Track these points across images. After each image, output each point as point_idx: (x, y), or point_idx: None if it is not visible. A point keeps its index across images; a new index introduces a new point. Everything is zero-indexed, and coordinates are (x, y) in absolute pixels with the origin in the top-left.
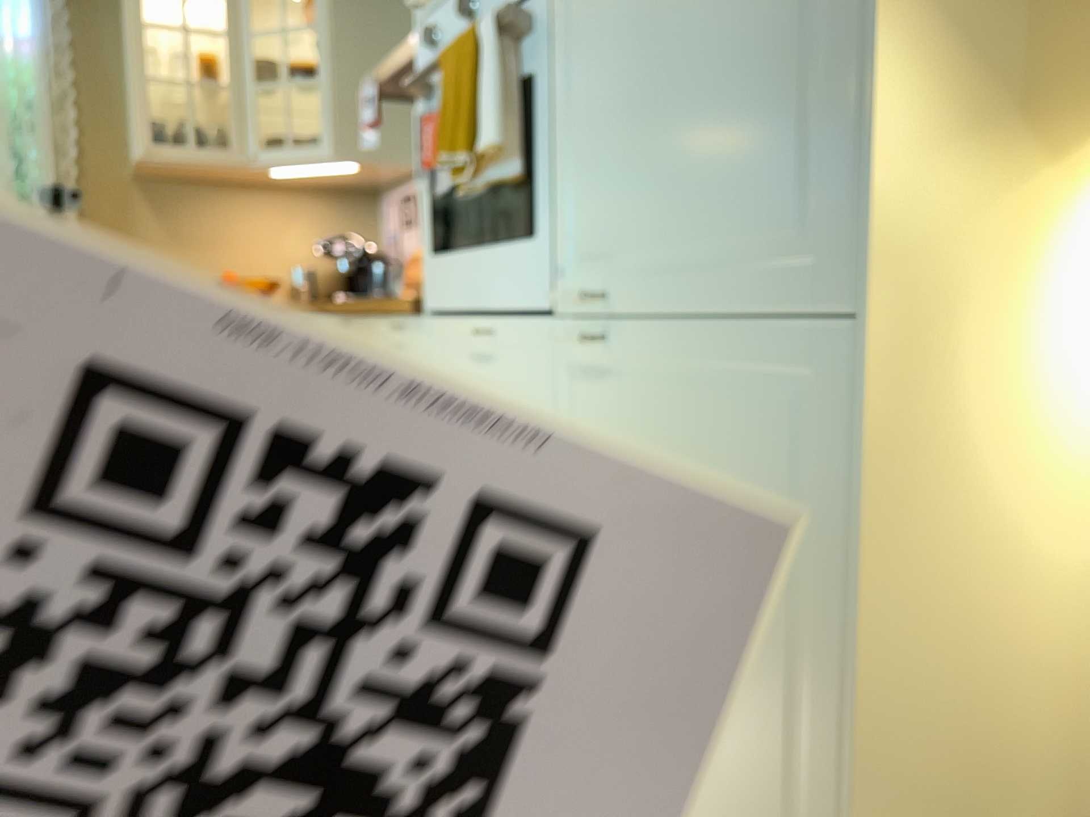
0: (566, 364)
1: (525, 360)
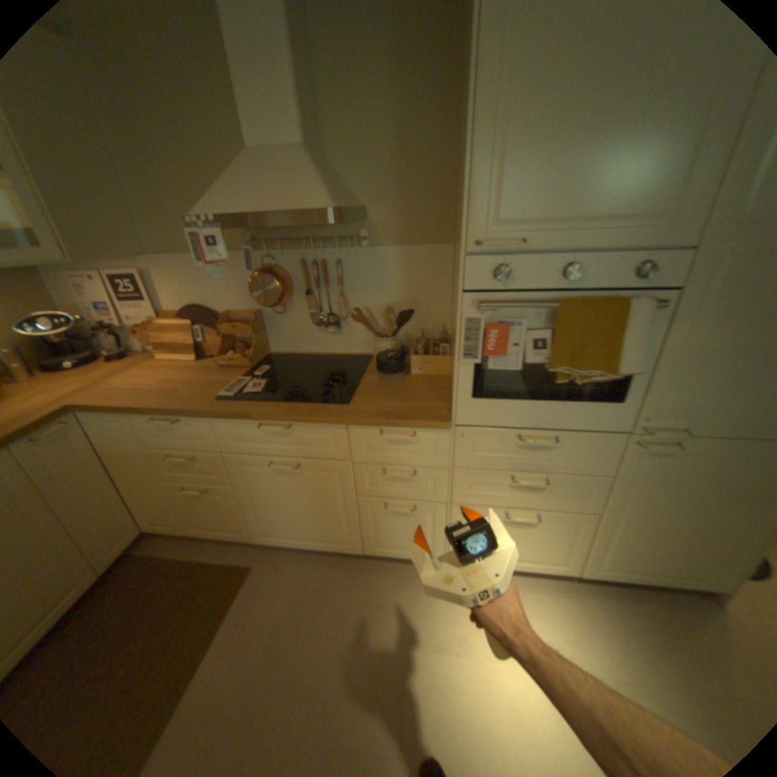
0: (629, 450)
1: (585, 448)
